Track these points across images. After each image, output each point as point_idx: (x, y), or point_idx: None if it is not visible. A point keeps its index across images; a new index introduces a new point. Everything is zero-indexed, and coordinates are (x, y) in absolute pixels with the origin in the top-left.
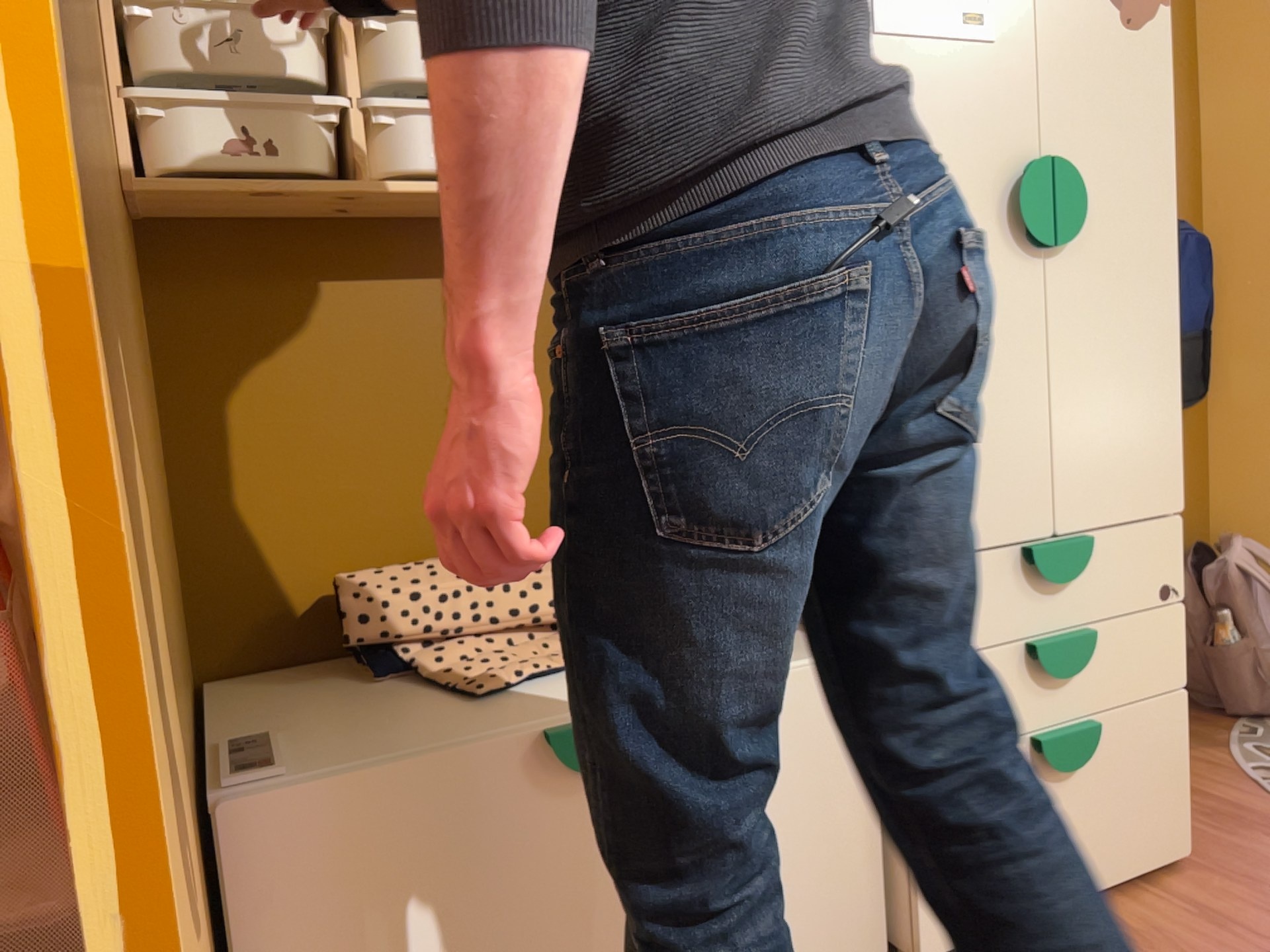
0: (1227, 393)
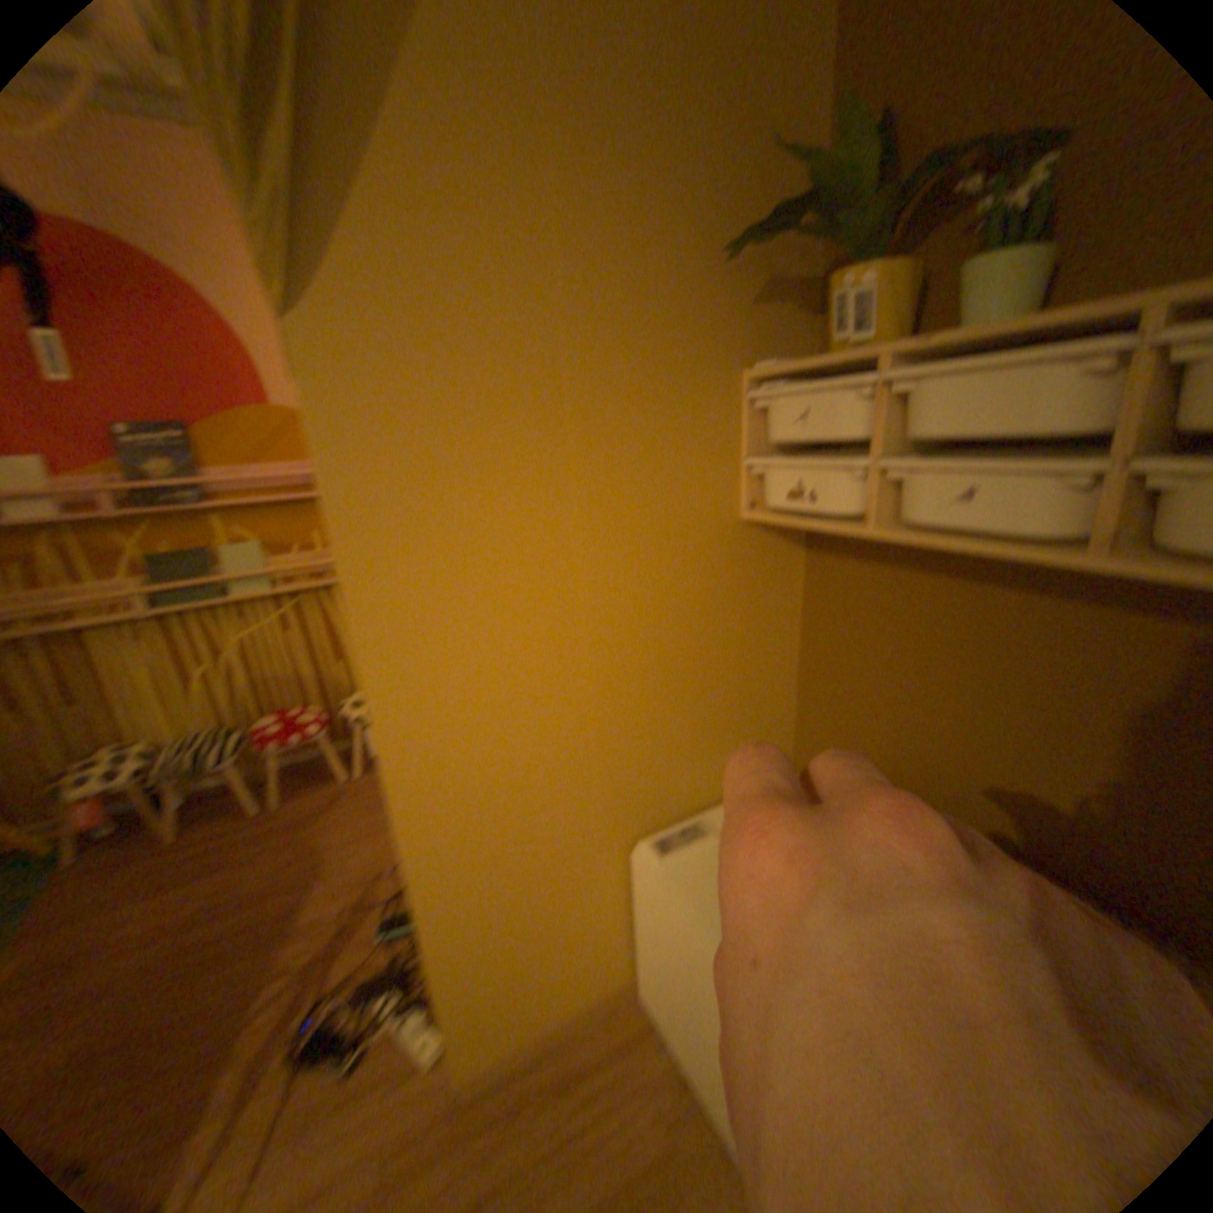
0: None
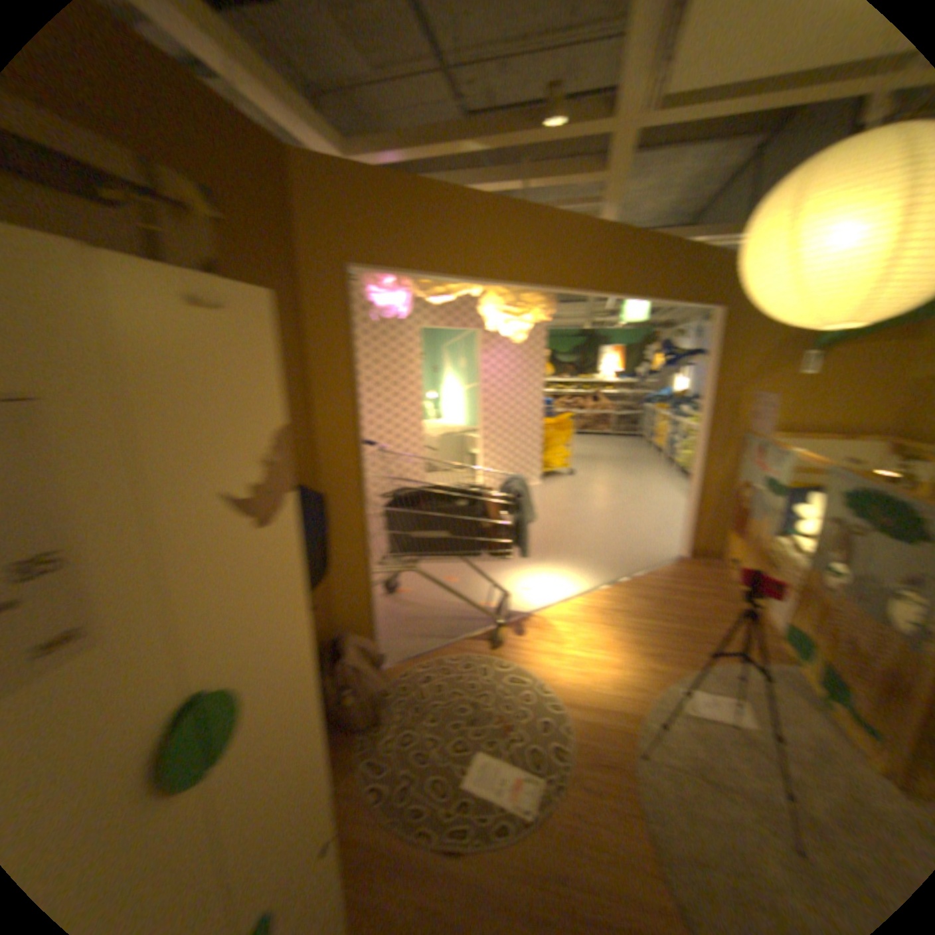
0: (340, 560)
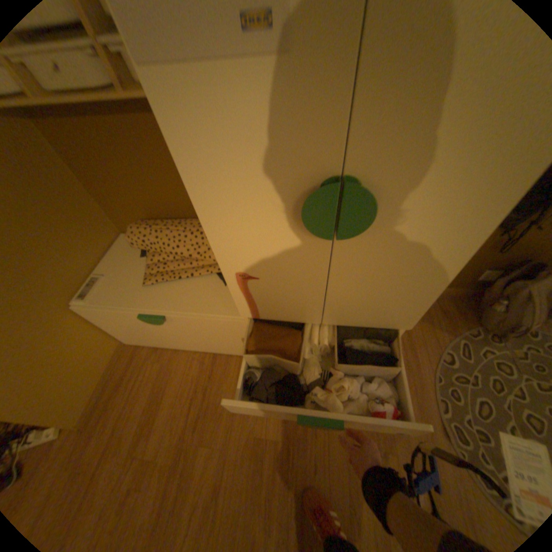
0: None
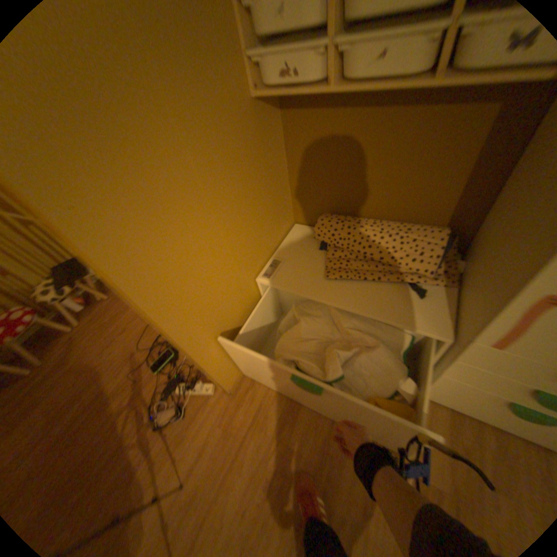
0: None
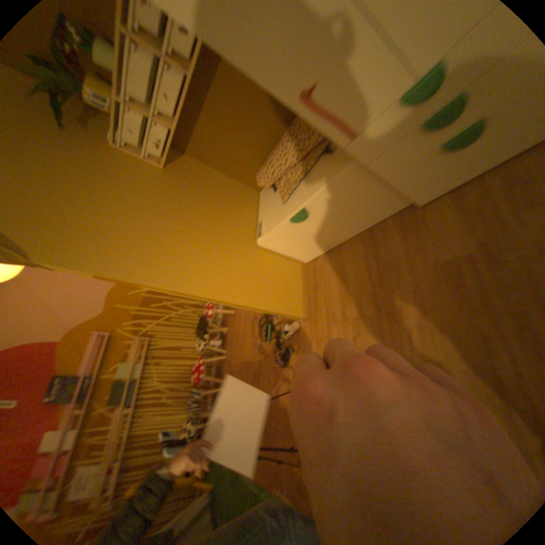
0: None
